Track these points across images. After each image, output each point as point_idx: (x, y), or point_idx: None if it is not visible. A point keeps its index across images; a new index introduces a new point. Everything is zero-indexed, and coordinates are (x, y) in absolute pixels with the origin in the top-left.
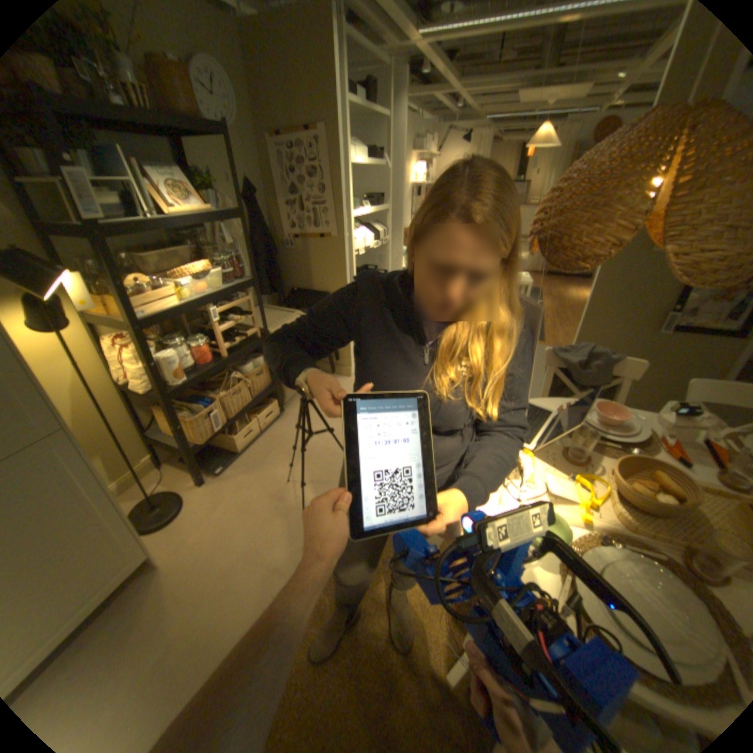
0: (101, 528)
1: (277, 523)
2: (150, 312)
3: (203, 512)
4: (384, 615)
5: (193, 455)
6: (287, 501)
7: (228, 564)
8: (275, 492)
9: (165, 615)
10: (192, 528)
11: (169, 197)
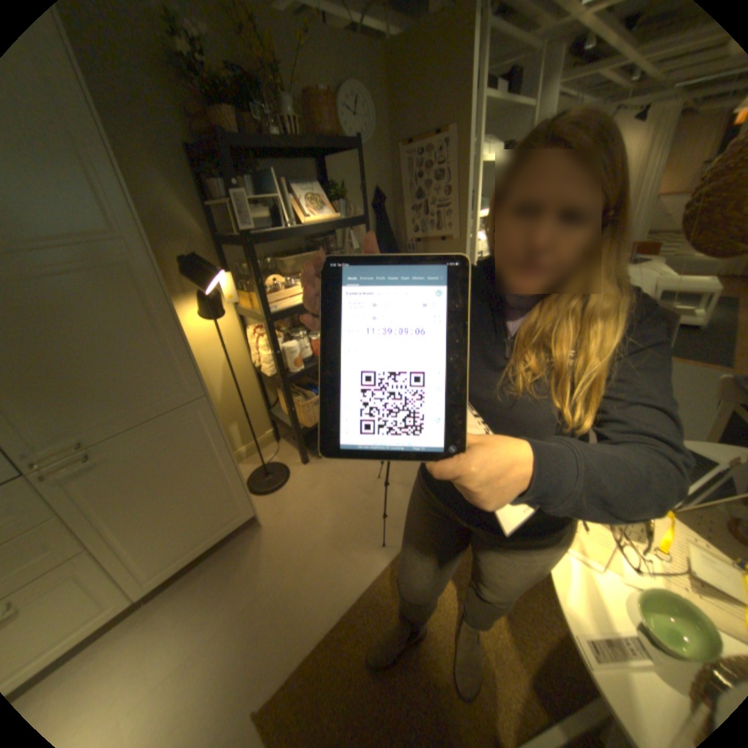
0: (224, 481)
1: (362, 515)
2: (281, 308)
3: (303, 488)
4: (452, 647)
5: (302, 435)
6: (375, 496)
7: (314, 540)
8: (366, 485)
9: (259, 569)
10: (292, 500)
11: (308, 209)
